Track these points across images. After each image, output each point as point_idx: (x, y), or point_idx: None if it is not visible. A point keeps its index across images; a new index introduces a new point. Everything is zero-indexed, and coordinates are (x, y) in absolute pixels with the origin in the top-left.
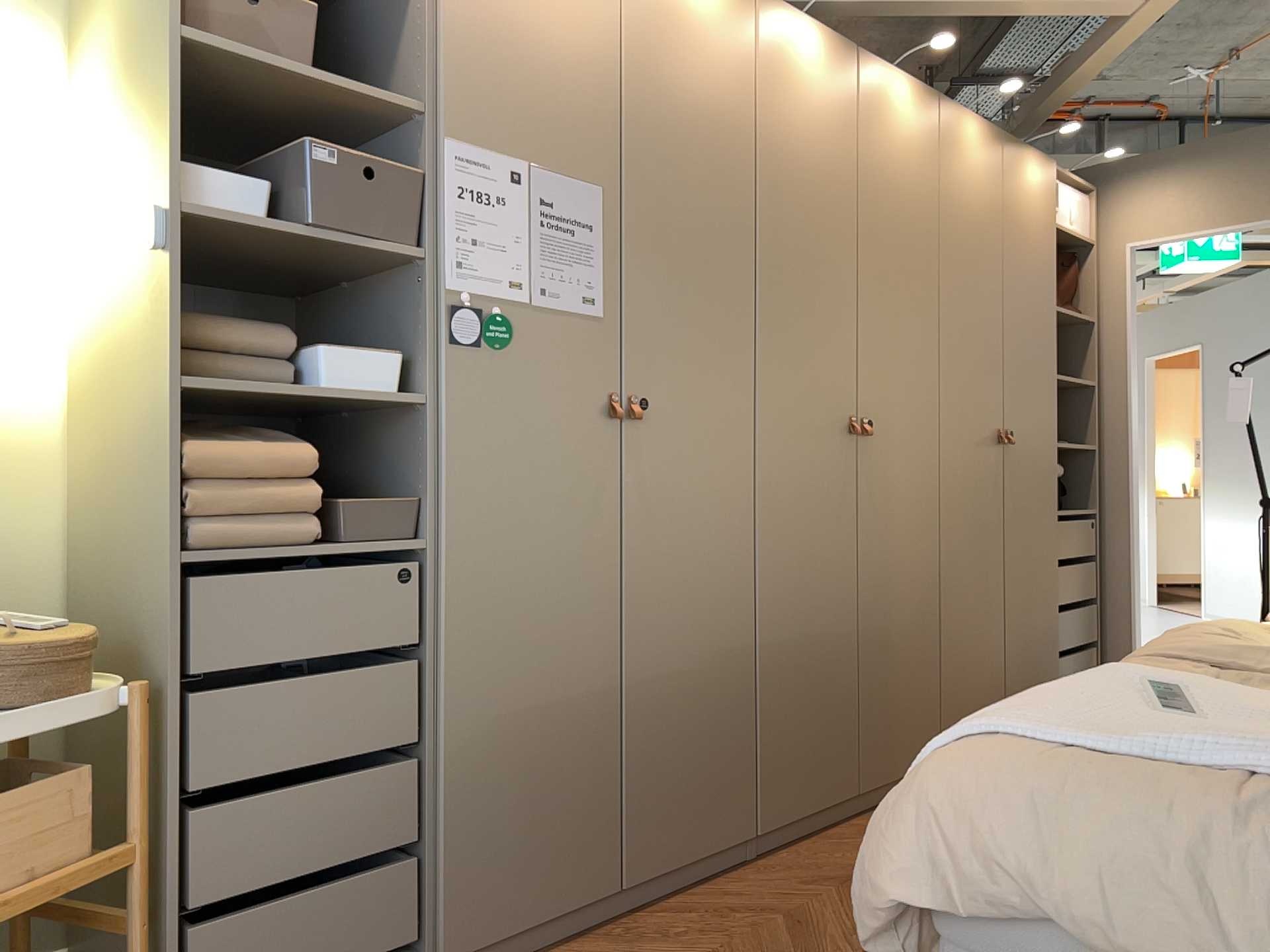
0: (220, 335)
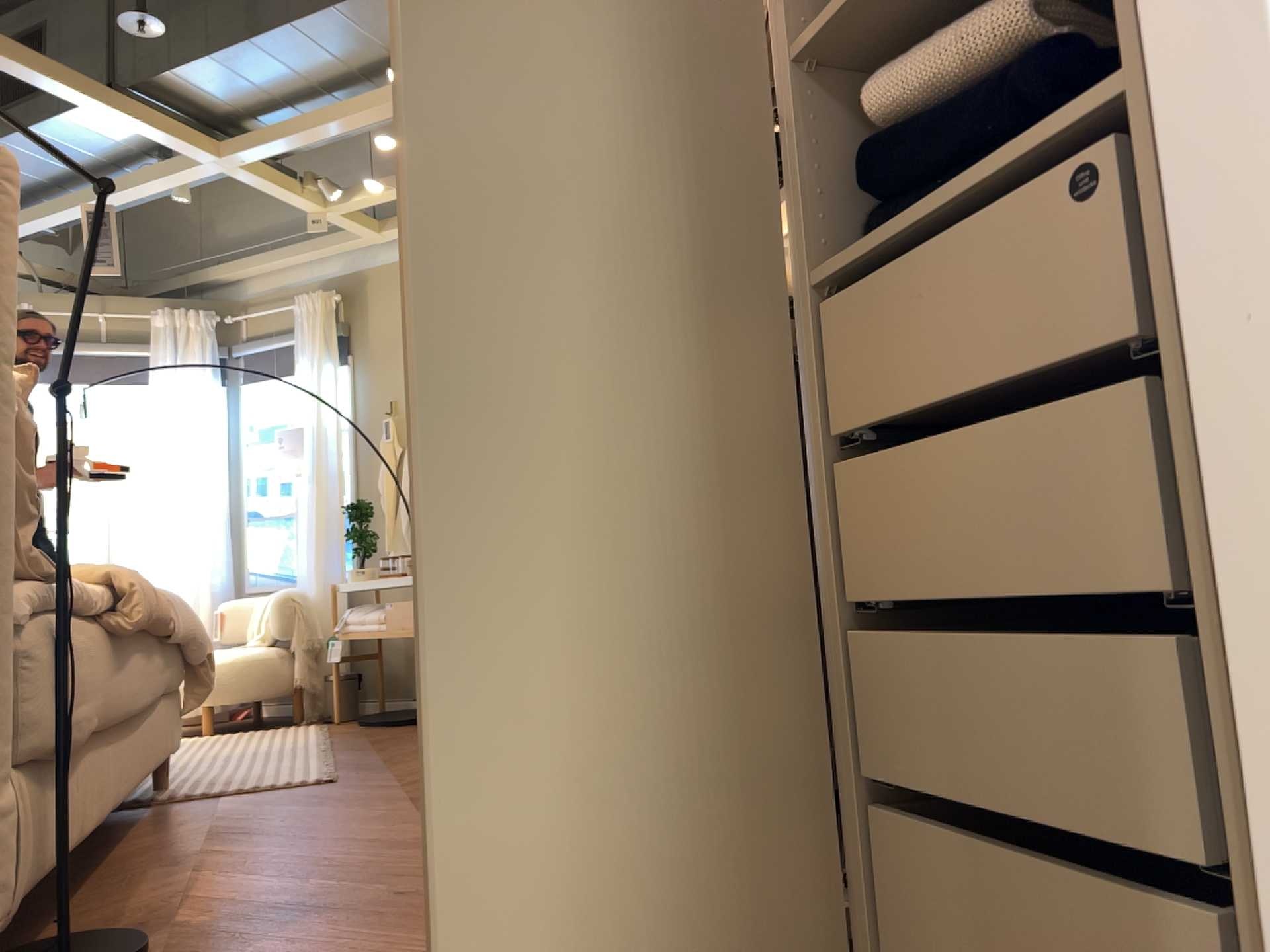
0: None
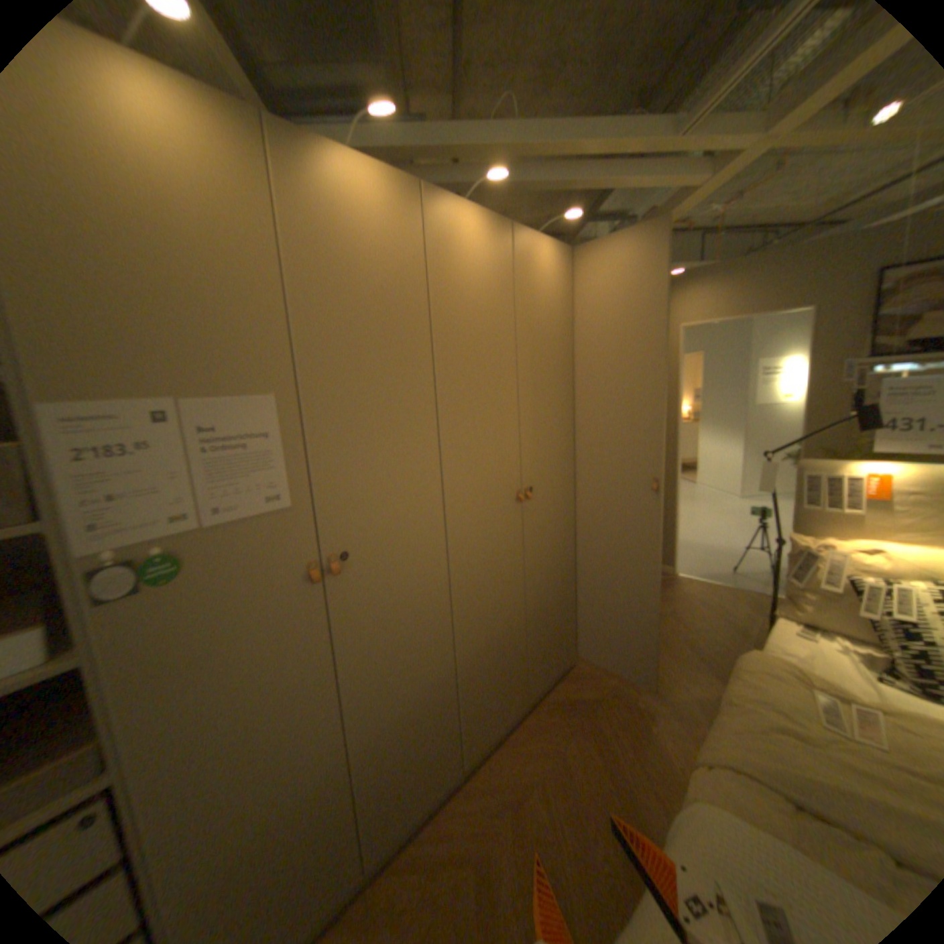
0: None
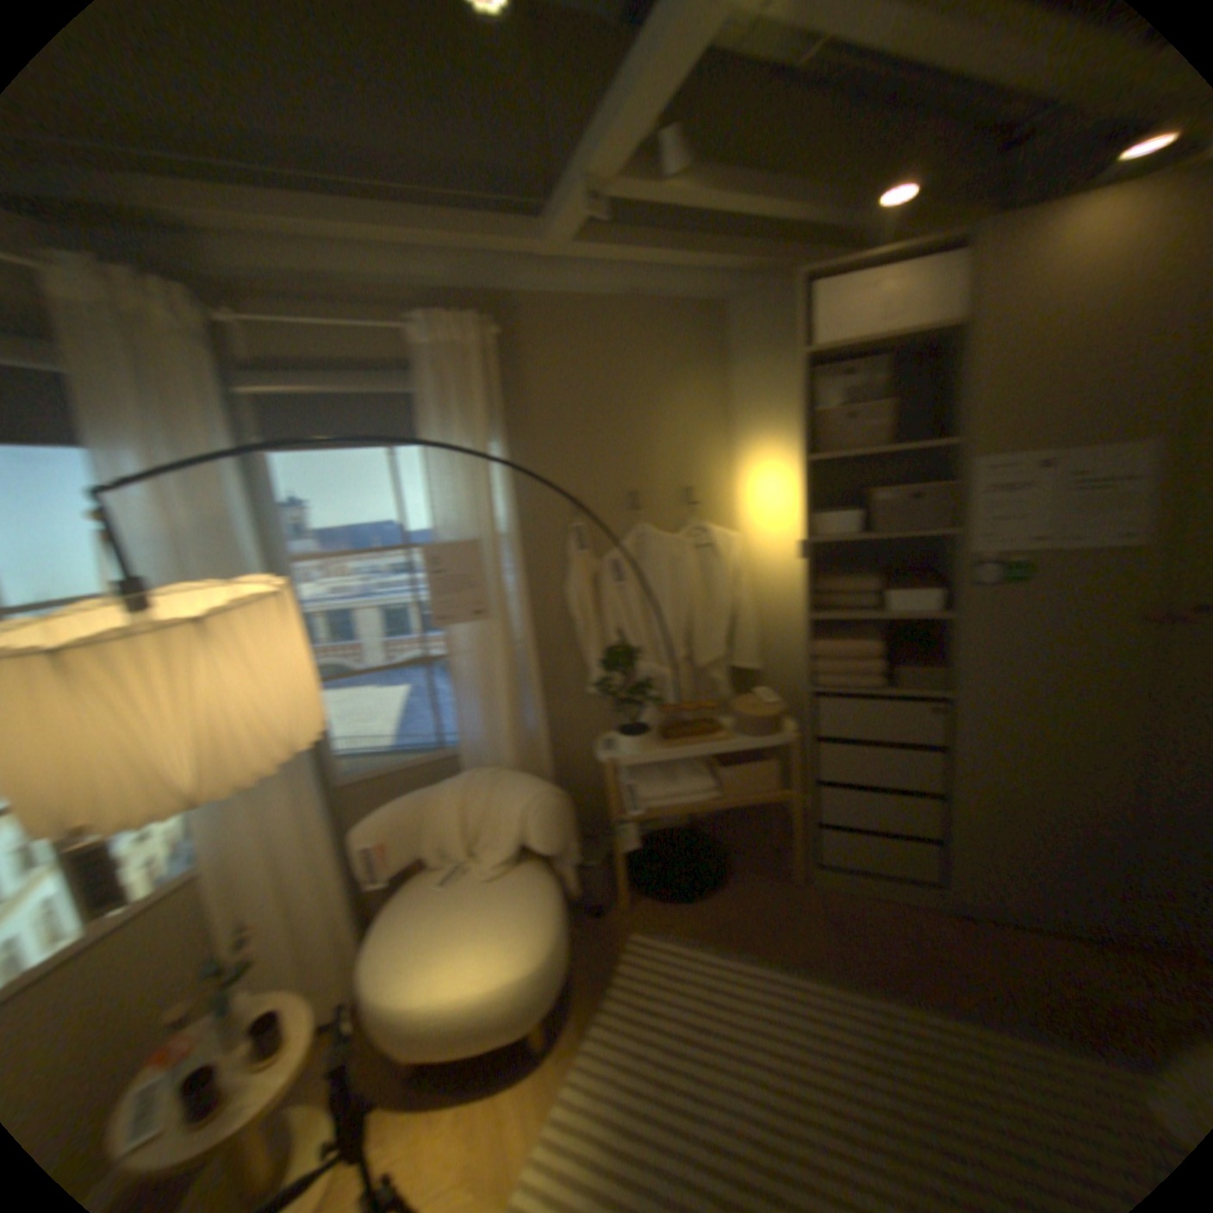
0: (841, 586)
